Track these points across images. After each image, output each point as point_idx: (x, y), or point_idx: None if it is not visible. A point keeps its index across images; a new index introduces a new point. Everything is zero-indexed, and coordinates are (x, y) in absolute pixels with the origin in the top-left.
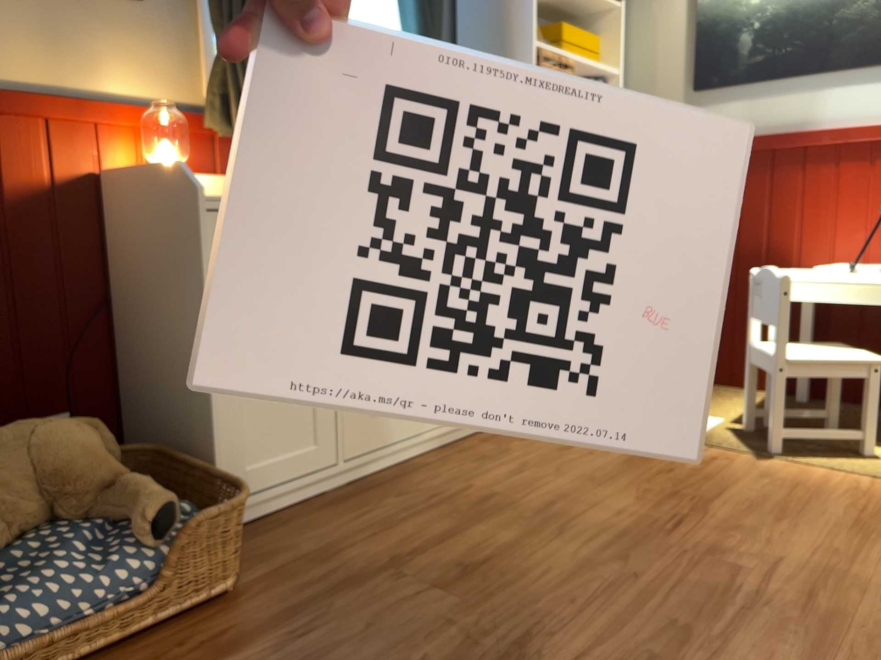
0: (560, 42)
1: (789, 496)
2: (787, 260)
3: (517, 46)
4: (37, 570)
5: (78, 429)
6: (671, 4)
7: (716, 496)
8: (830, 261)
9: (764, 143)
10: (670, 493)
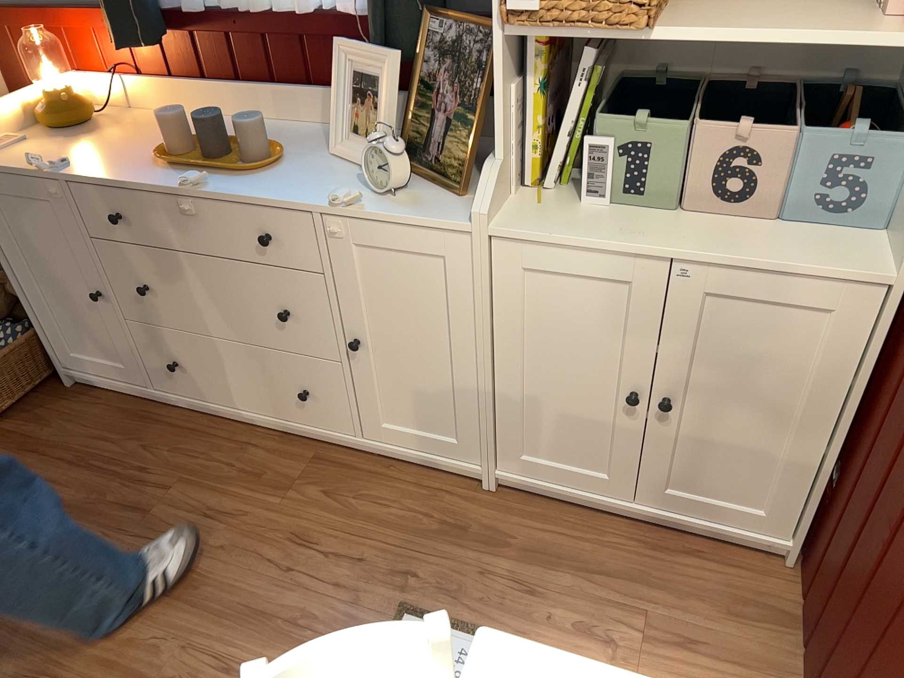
0: None
1: None
2: None
3: None
4: None
5: None
6: None
7: None
8: None
9: None
10: (158, 668)
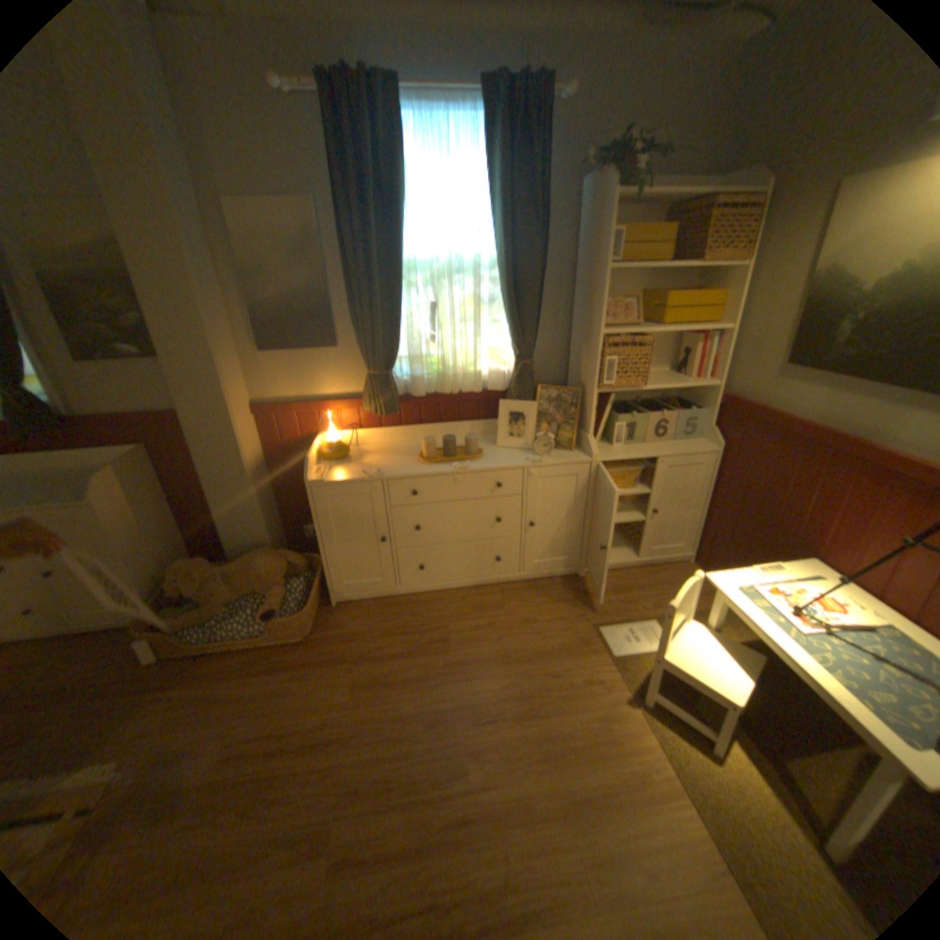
0: (664, 307)
1: (587, 749)
2: (817, 549)
3: (593, 332)
4: (232, 617)
5: (270, 560)
6: (795, 267)
7: (547, 715)
8: (854, 572)
9: (829, 438)
10: (527, 695)
